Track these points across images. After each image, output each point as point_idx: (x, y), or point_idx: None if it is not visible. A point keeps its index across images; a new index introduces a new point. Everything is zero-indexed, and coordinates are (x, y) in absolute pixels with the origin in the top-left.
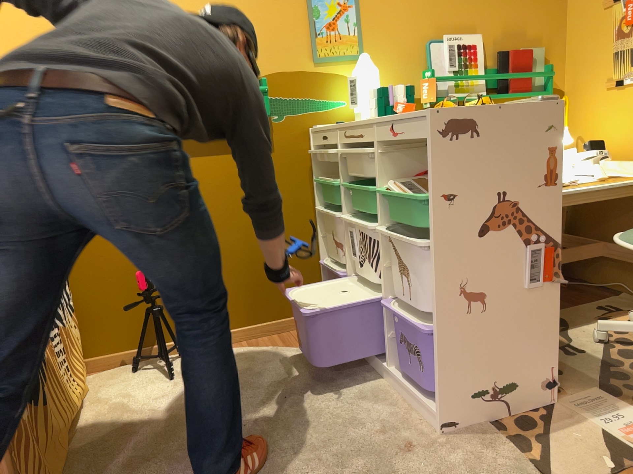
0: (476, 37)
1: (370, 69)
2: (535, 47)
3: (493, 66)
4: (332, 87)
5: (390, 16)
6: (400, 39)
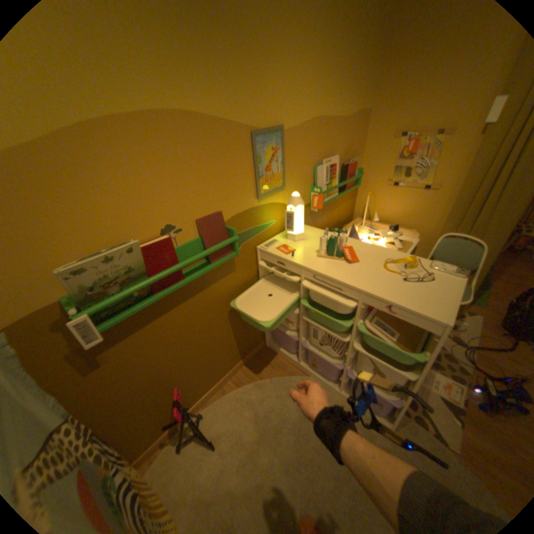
0: (336, 157)
1: (302, 206)
2: (355, 156)
3: (338, 173)
4: (267, 214)
5: (299, 151)
6: (303, 167)
